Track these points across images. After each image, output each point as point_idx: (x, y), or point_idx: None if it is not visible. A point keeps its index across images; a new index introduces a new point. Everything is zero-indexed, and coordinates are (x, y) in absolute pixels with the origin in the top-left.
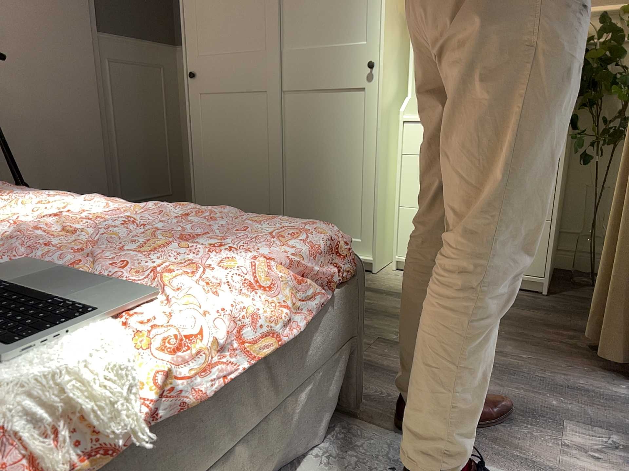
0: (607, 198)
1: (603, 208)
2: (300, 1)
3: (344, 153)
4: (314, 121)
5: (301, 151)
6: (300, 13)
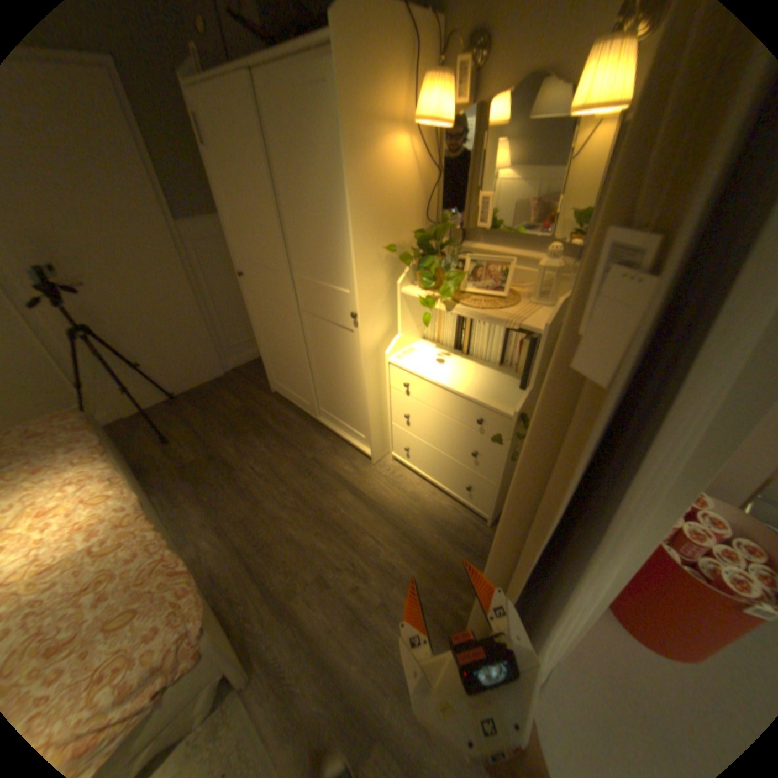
0: None
1: None
2: (299, 235)
3: (348, 374)
4: (325, 341)
5: (321, 359)
6: (301, 246)
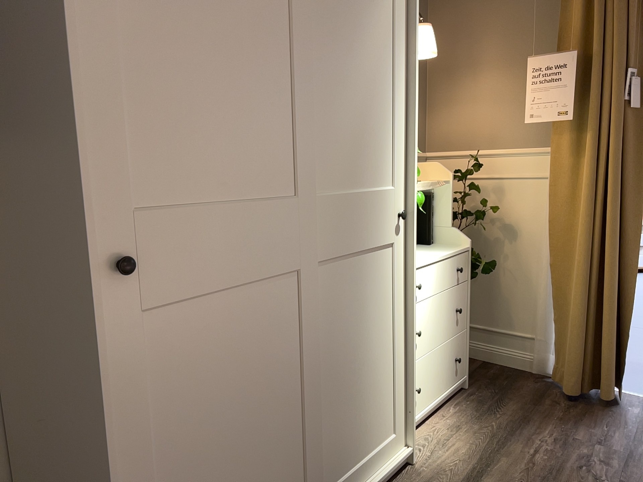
0: None
1: None
2: (333, 130)
3: (376, 324)
4: (349, 295)
5: (336, 343)
6: (333, 146)
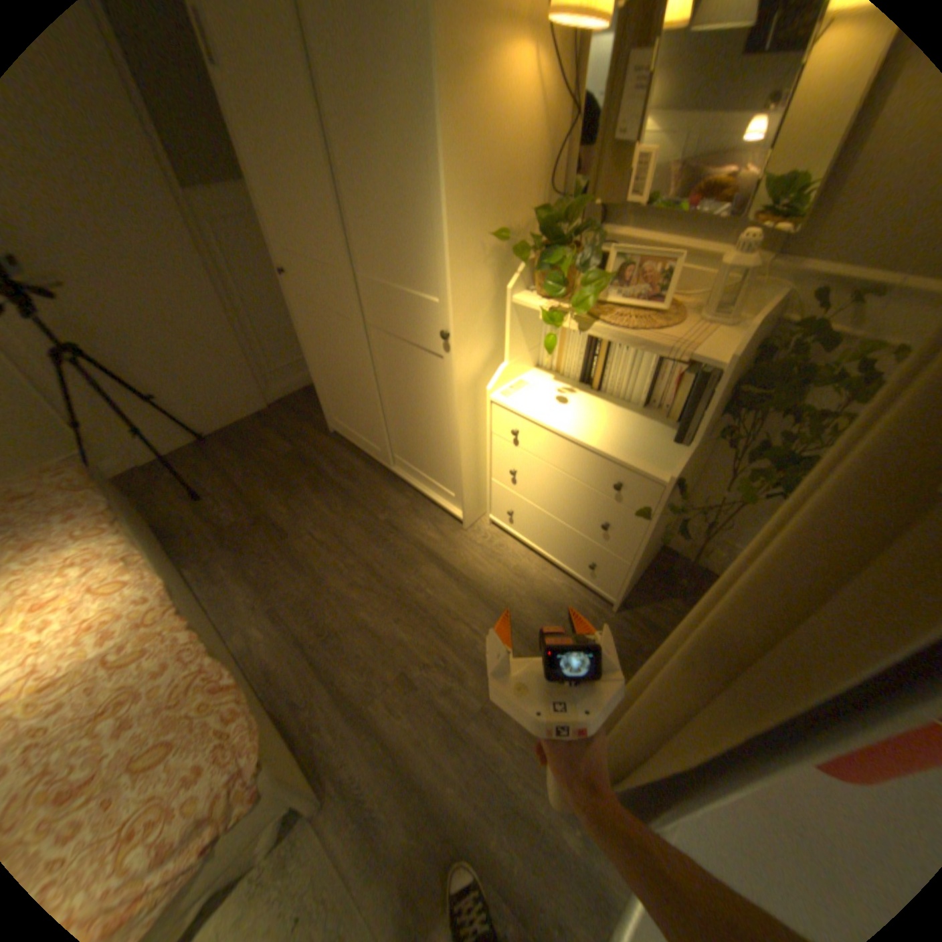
0: (740, 513)
1: (731, 521)
2: (362, 212)
3: (432, 415)
4: (400, 369)
5: (394, 393)
6: (365, 229)
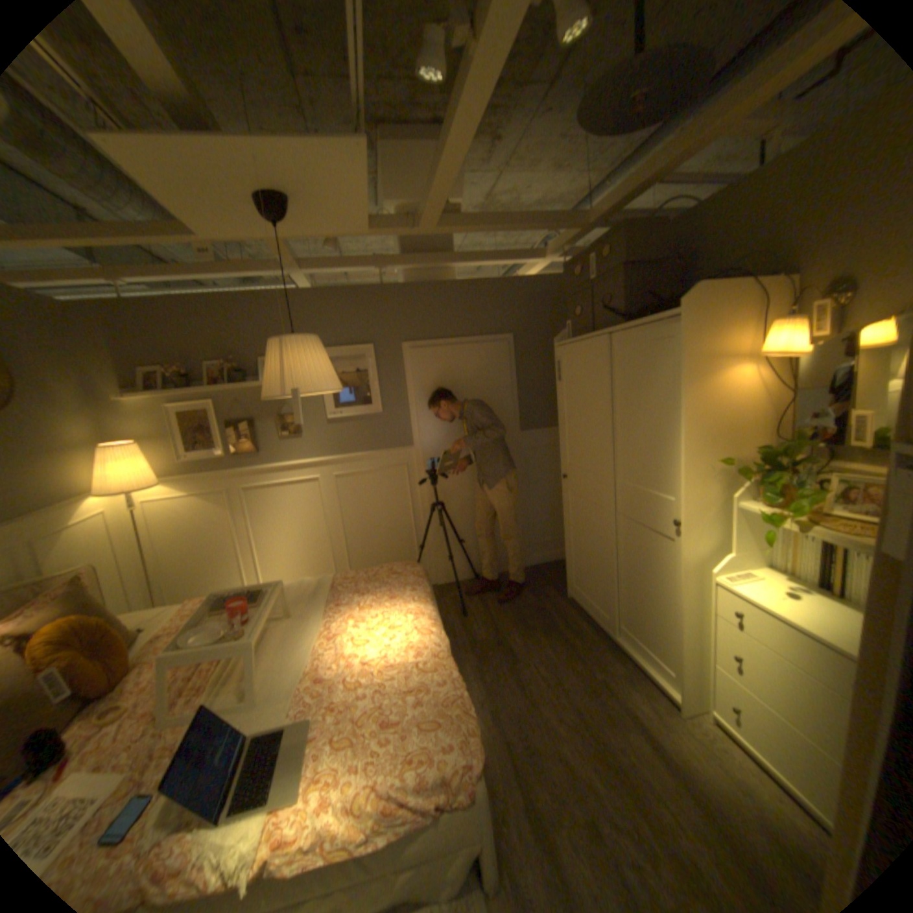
0: None
1: None
2: (628, 446)
3: (661, 589)
4: (638, 548)
5: (630, 567)
6: (628, 455)
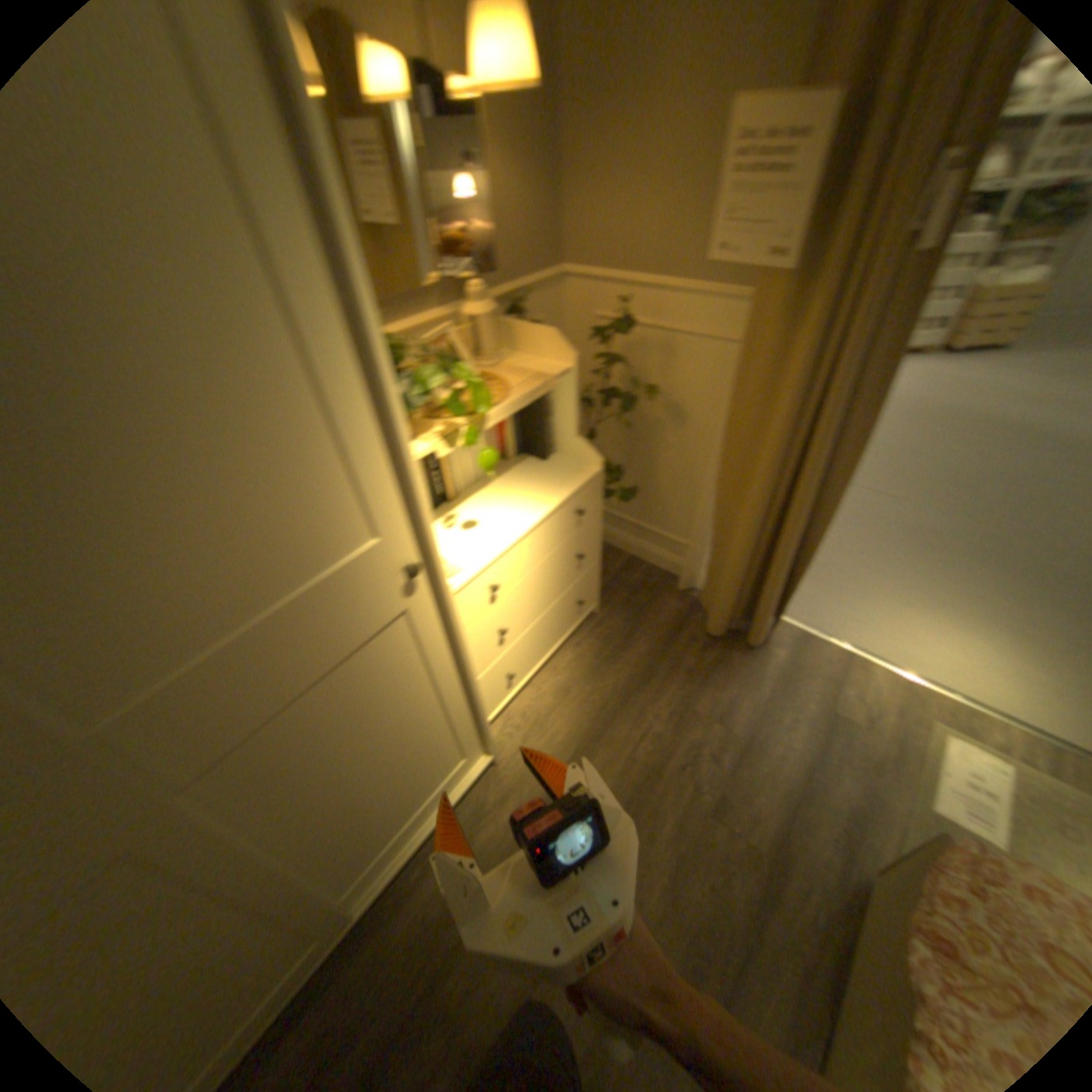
0: None
1: None
2: (82, 562)
3: (408, 713)
4: (321, 740)
5: (316, 801)
6: (111, 592)
